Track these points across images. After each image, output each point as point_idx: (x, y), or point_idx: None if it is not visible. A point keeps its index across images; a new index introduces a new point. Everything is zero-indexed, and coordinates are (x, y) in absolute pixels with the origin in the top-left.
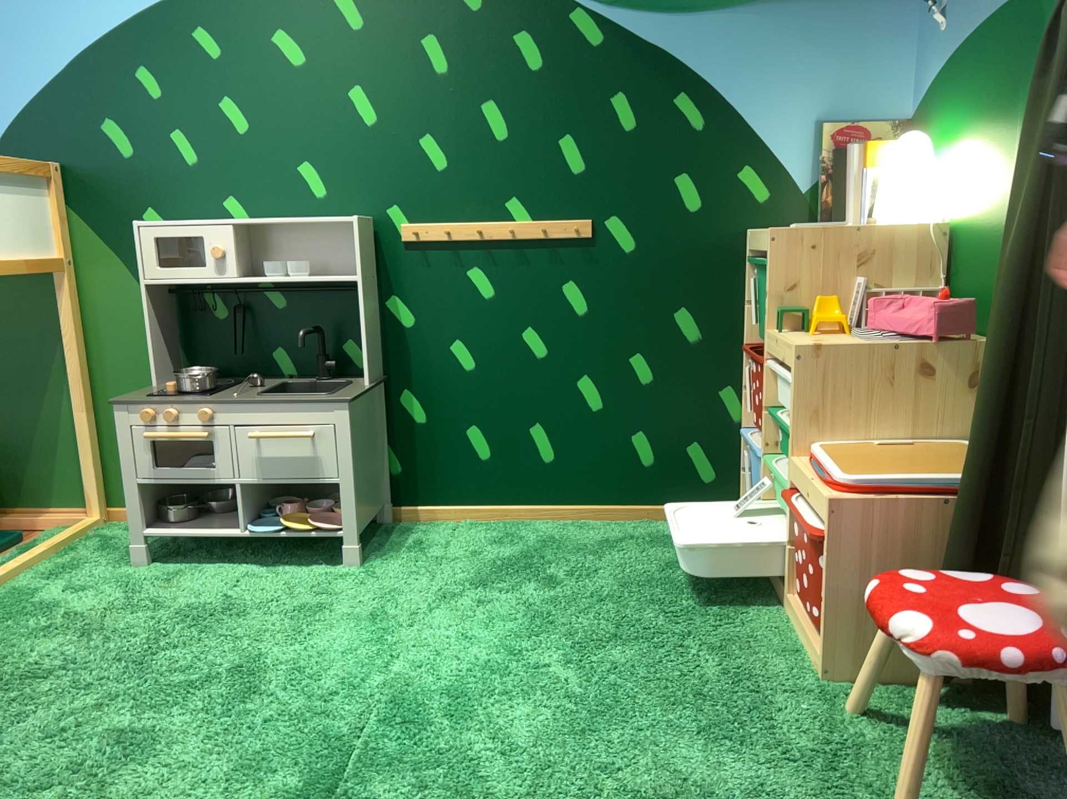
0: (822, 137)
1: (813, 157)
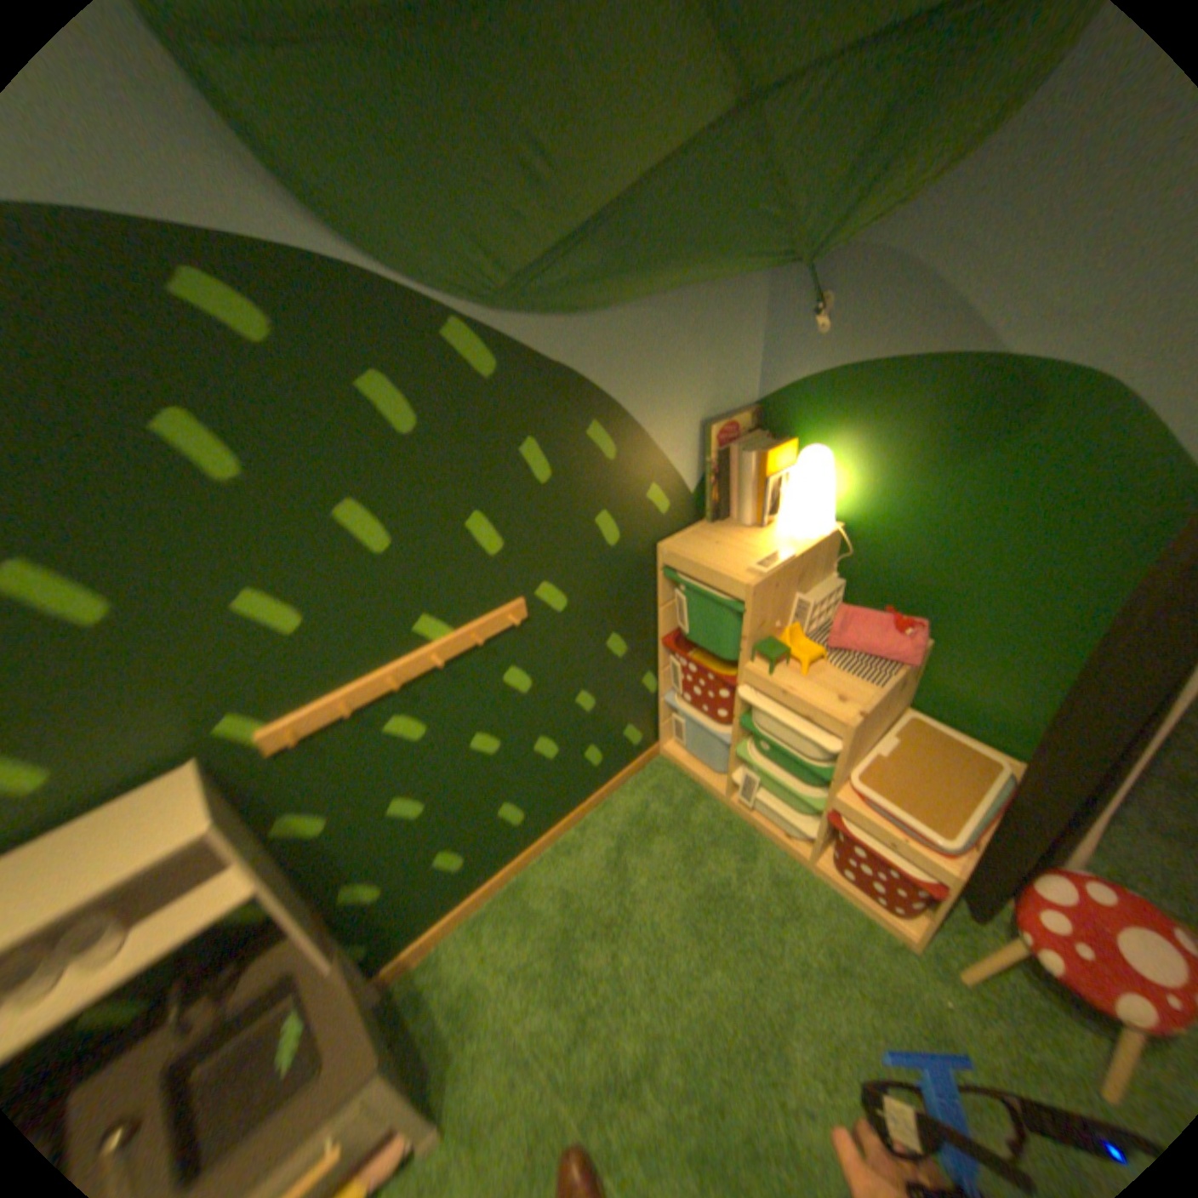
0: (713, 438)
1: (700, 457)
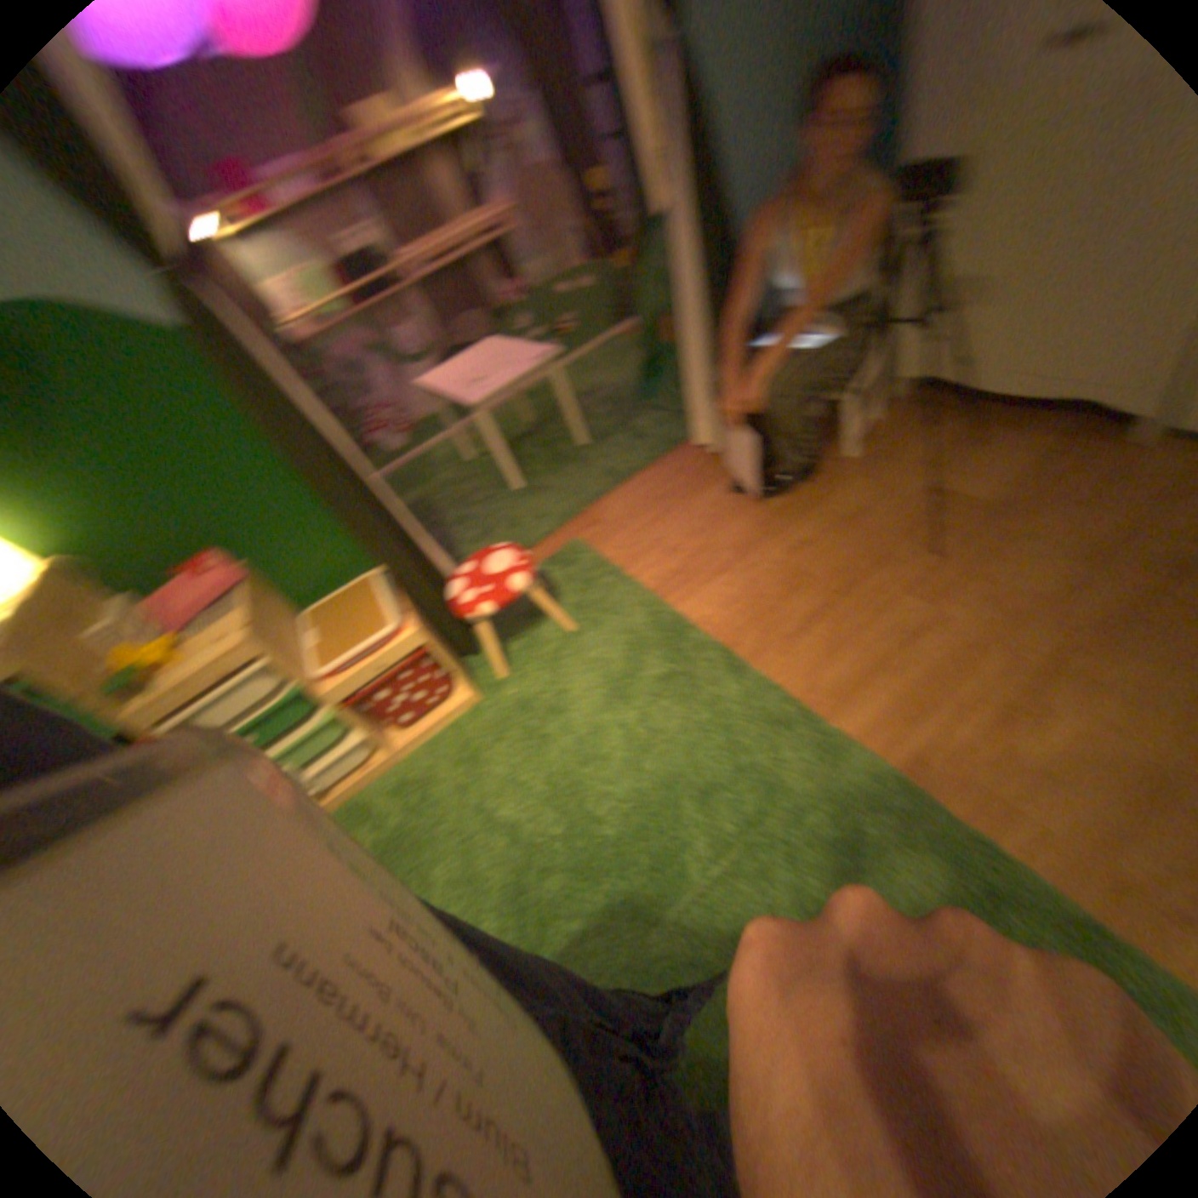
0: None
1: None
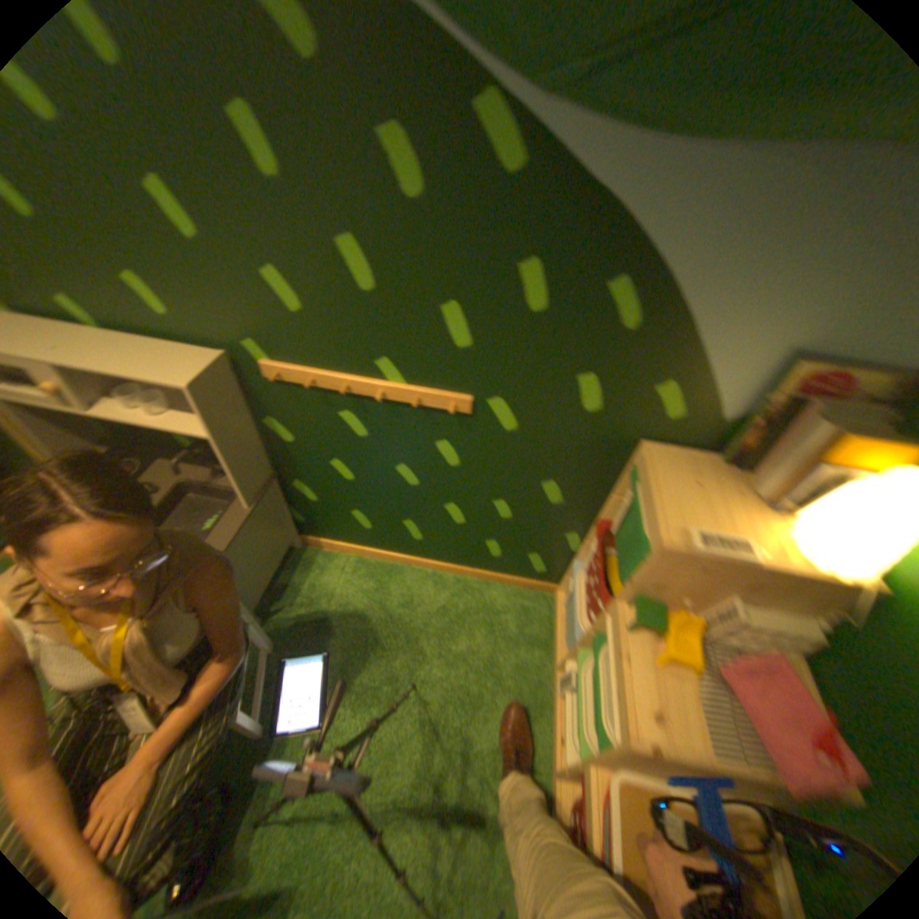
0: (795, 380)
1: (766, 392)
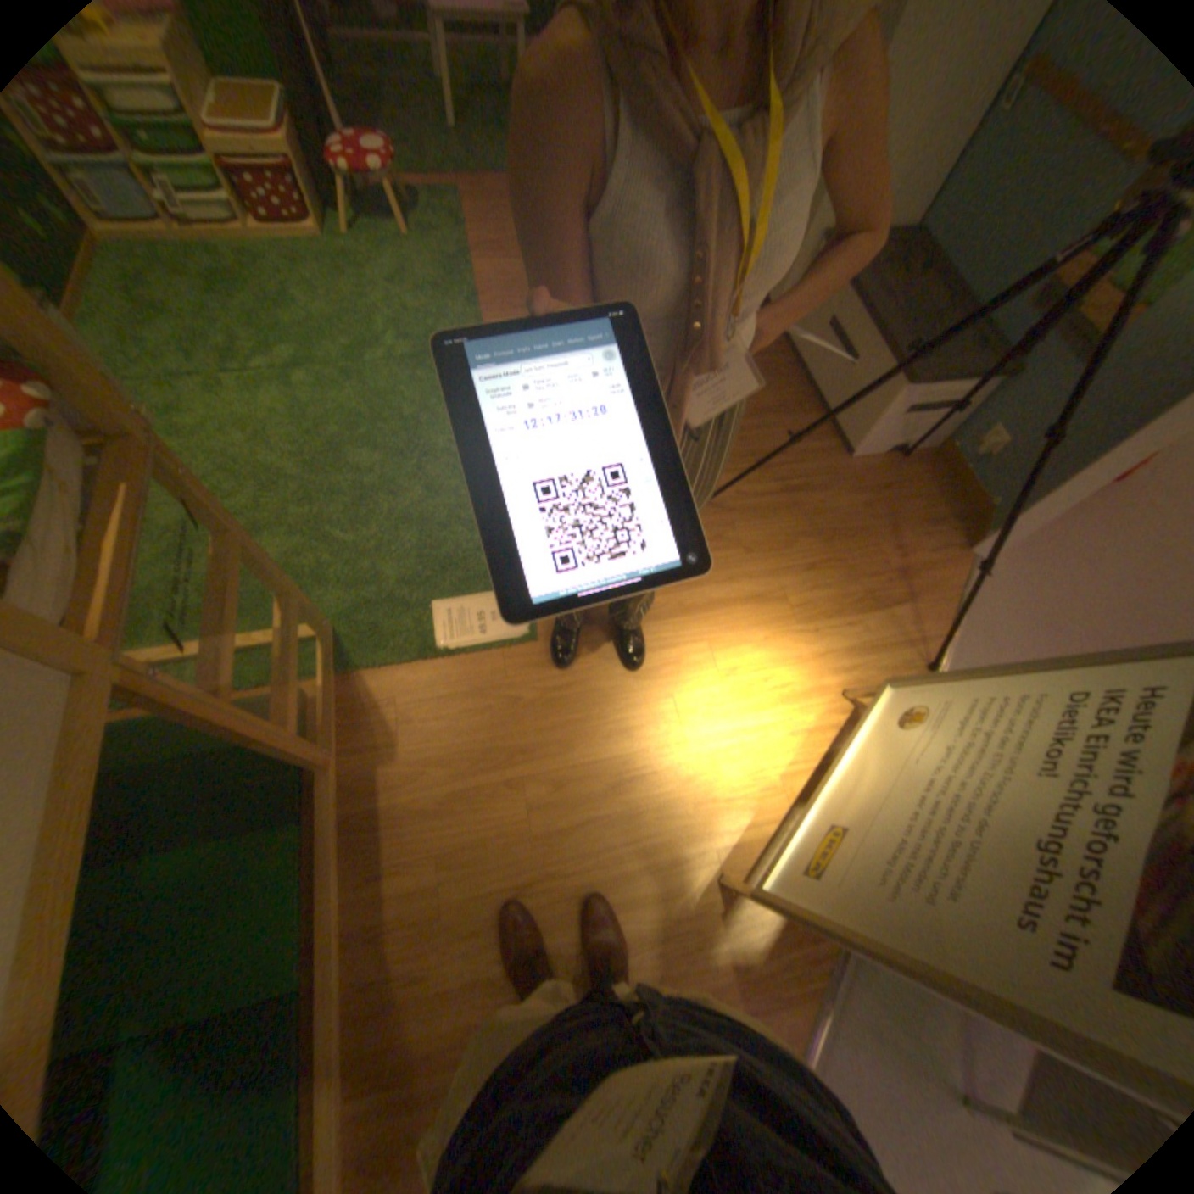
0: None
1: None
